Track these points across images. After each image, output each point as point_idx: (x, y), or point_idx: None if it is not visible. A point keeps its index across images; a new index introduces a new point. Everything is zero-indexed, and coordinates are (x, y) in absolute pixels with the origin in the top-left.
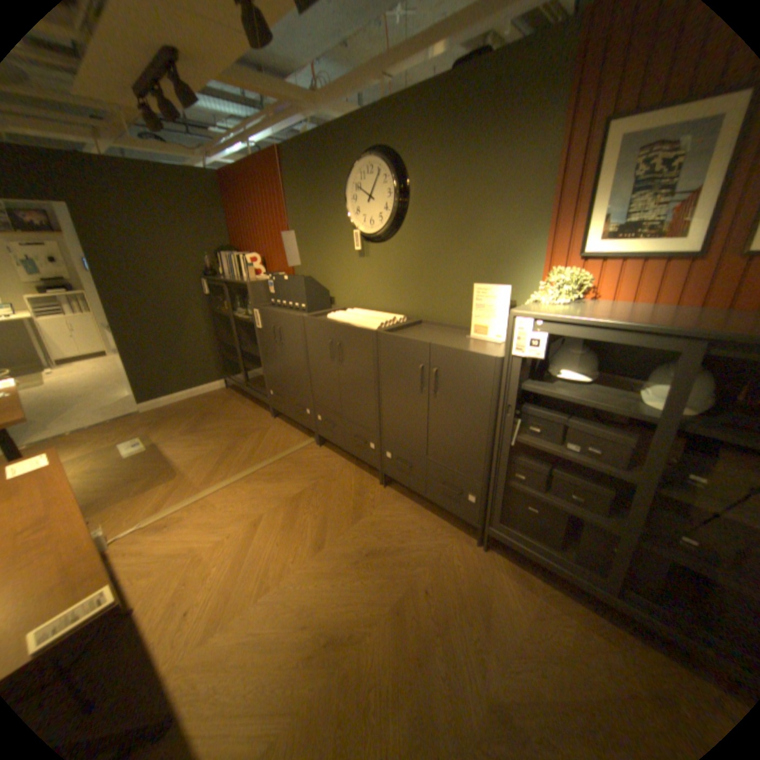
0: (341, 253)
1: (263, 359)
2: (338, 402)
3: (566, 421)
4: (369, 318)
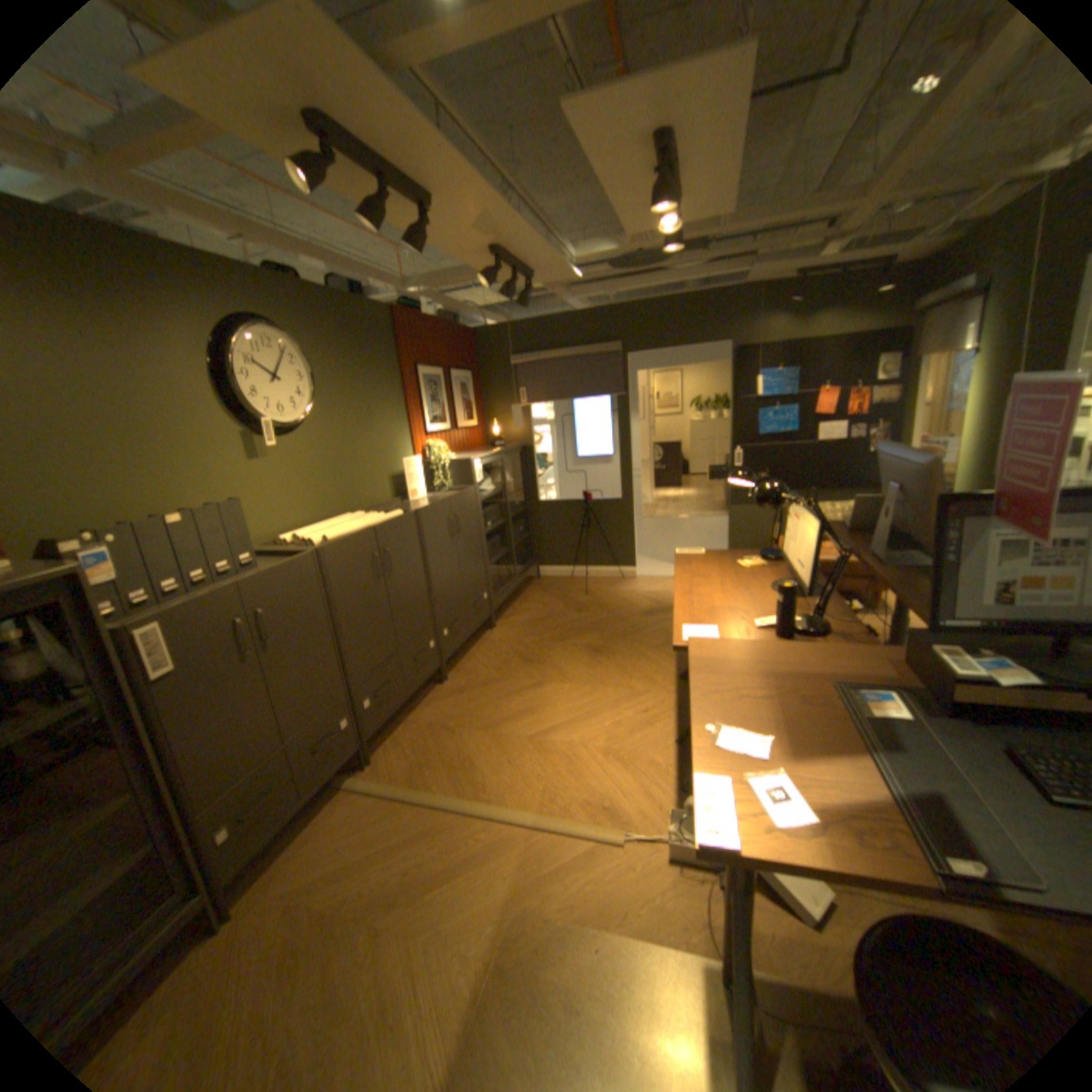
0: (207, 459)
1: (180, 766)
2: (392, 637)
3: (484, 513)
4: (355, 520)
